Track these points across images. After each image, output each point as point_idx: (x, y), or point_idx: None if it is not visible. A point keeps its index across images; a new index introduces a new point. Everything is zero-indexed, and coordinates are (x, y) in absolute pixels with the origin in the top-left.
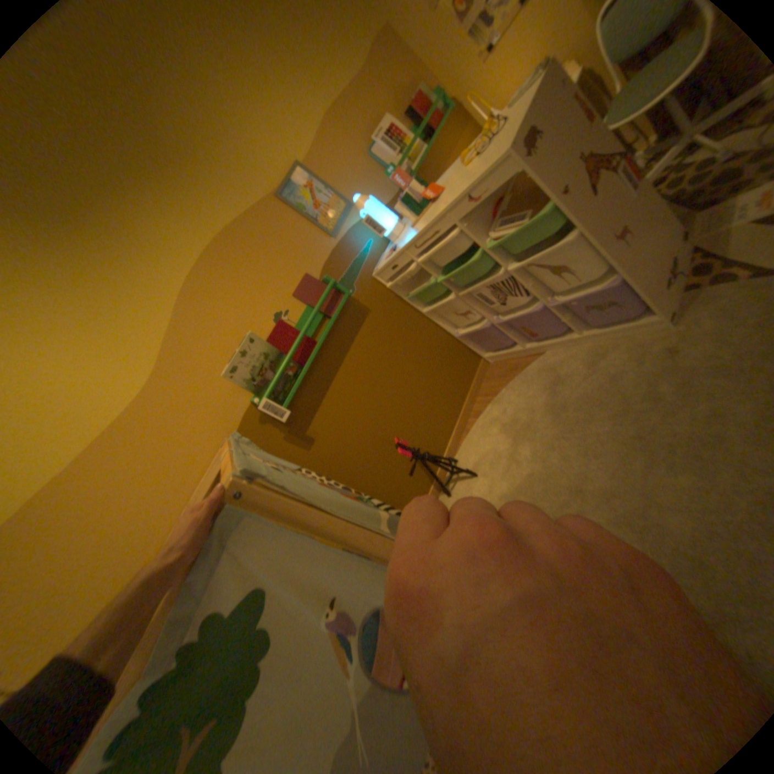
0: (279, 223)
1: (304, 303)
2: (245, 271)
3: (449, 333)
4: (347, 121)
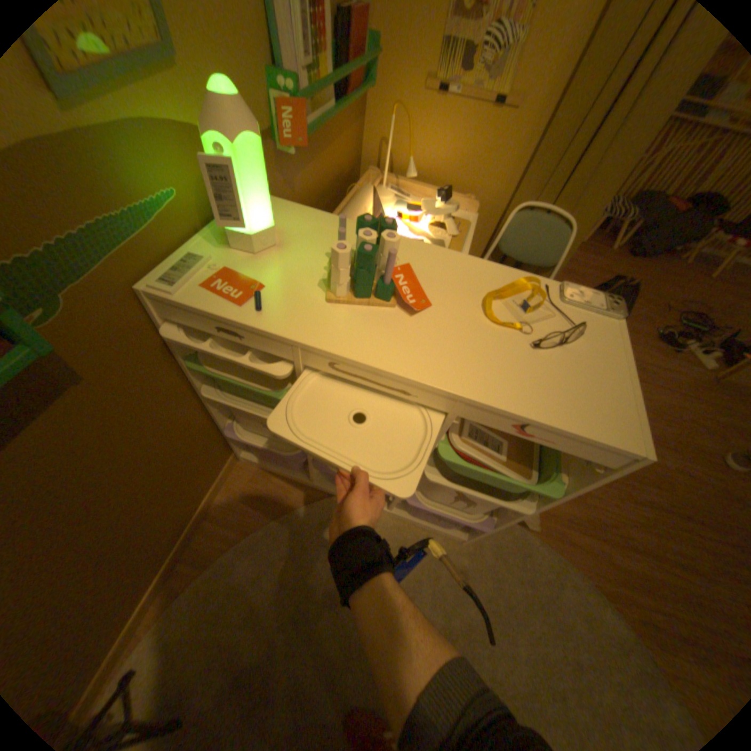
0: None
1: None
2: None
3: (213, 421)
4: None
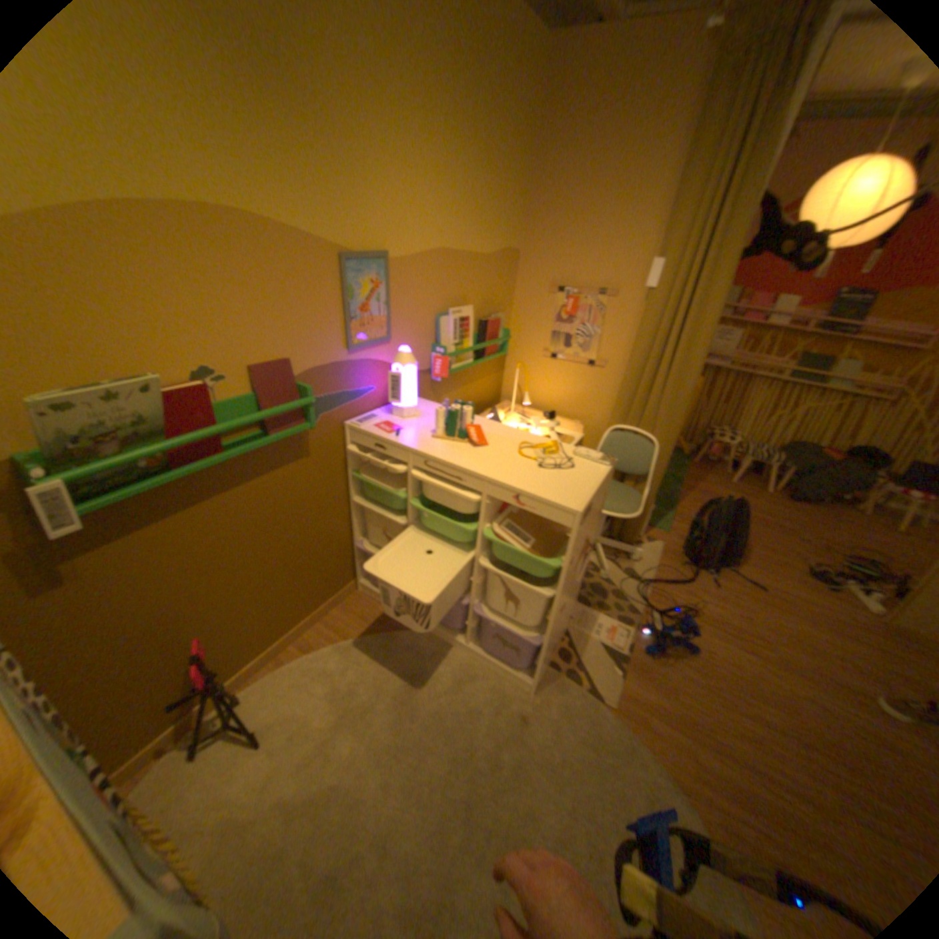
0: (314, 282)
1: (251, 389)
2: (222, 286)
3: (350, 534)
4: (446, 277)
